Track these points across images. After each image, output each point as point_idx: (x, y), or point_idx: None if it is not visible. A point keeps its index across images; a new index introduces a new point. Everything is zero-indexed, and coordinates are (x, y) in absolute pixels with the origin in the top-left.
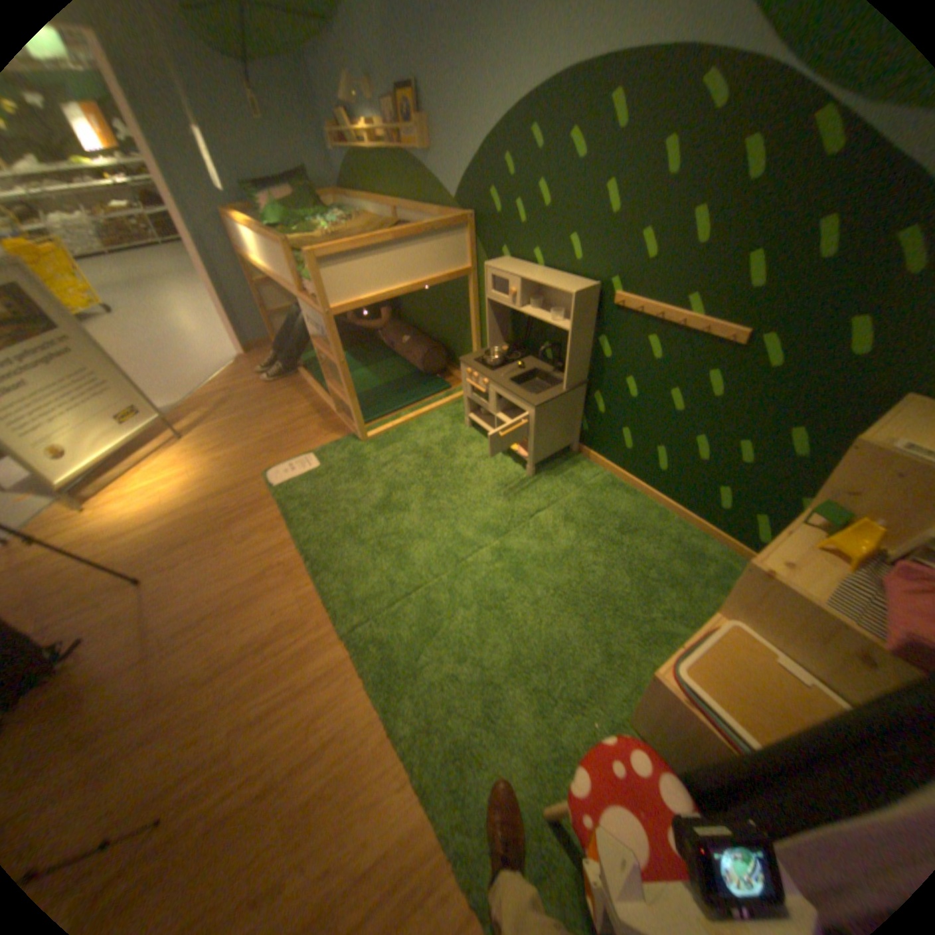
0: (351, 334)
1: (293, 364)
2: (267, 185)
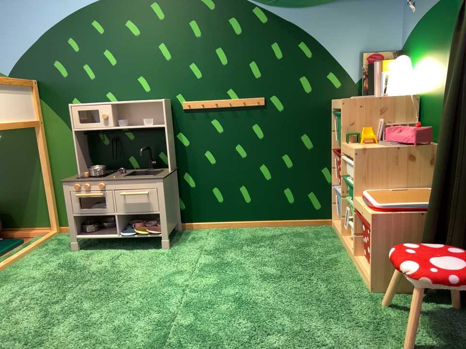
0: None
1: None
2: None
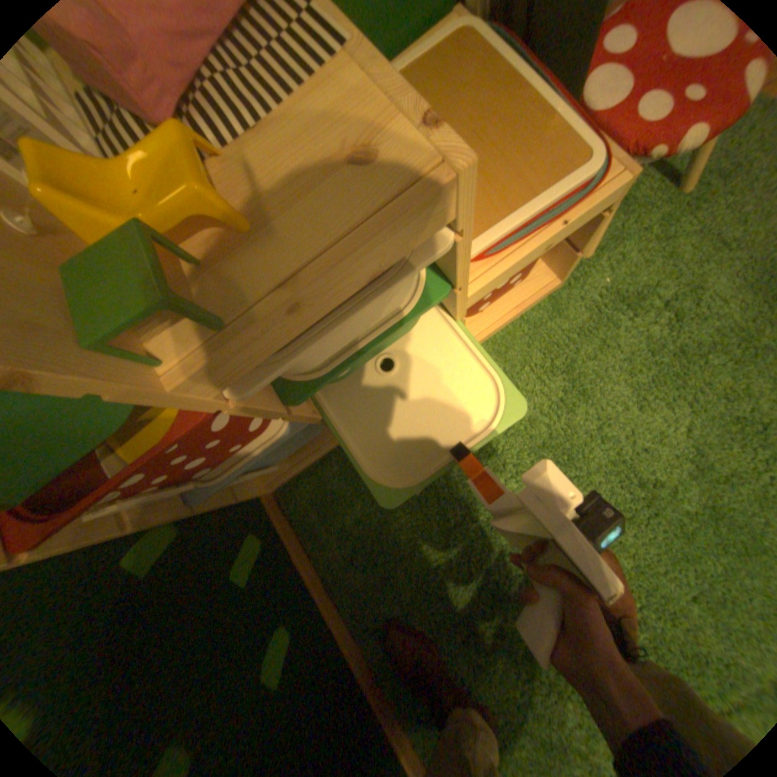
0: None
1: None
2: None
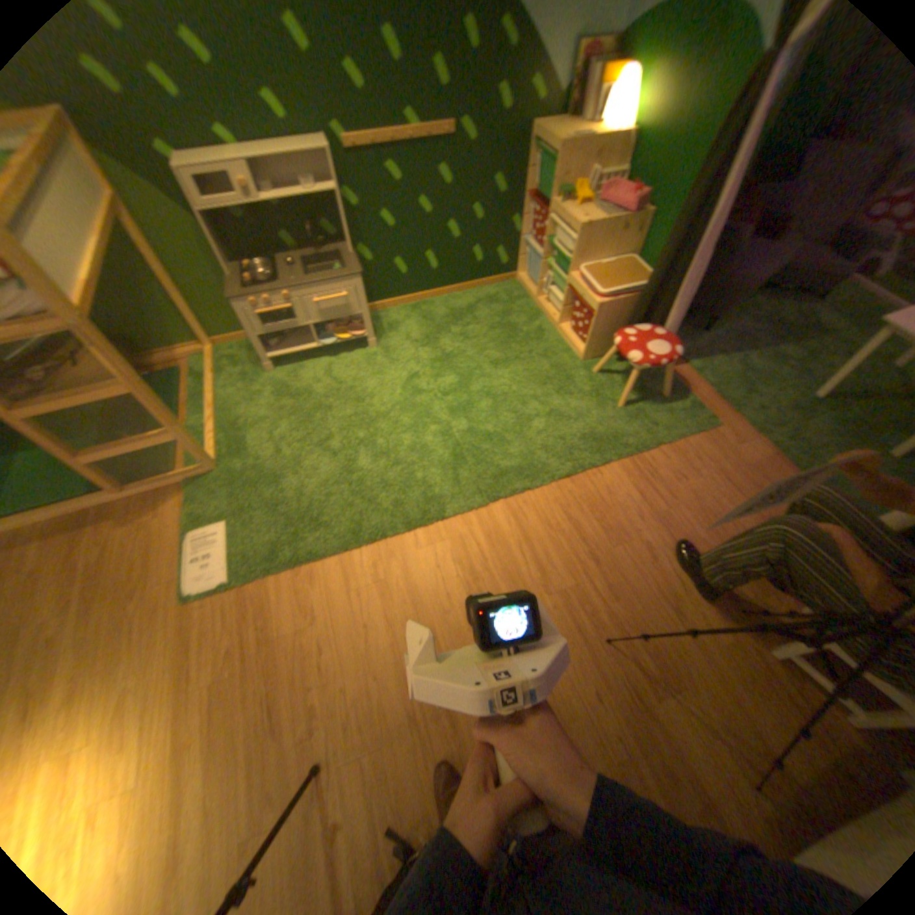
0: None
1: None
2: None
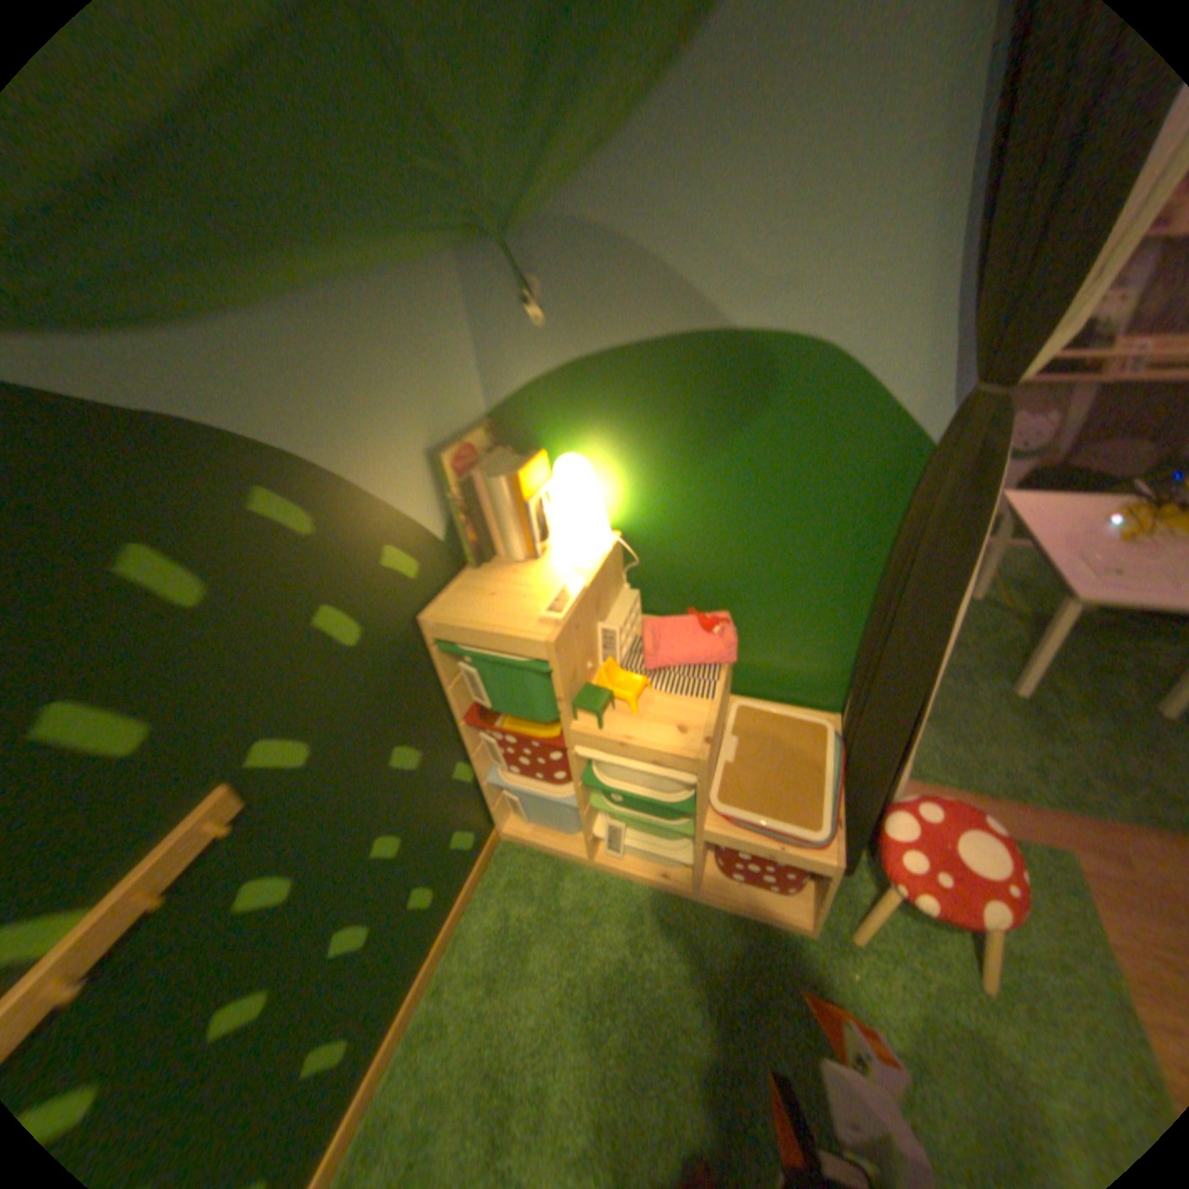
0: None
1: None
2: None
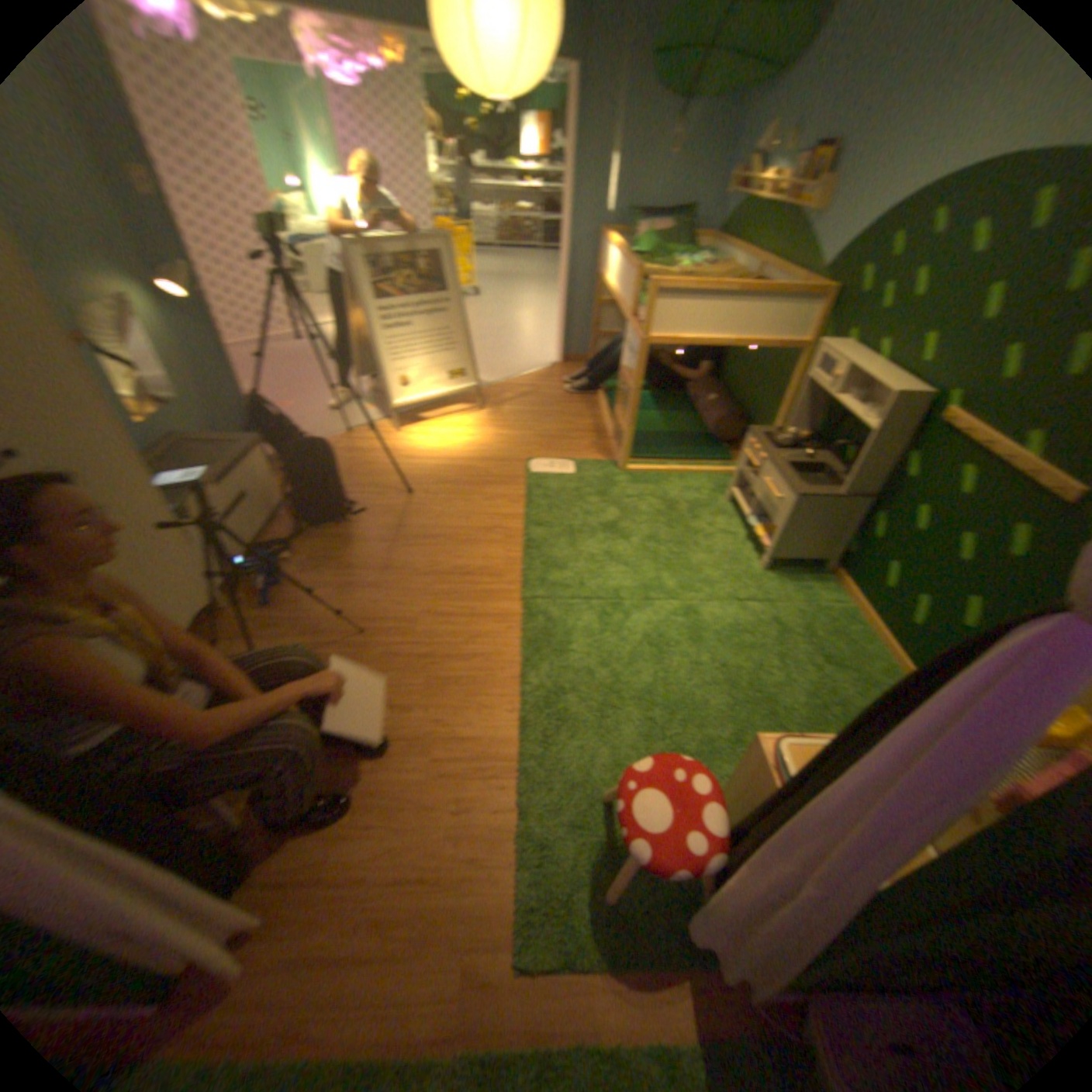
0: (663, 379)
1: (597, 387)
2: (654, 217)
